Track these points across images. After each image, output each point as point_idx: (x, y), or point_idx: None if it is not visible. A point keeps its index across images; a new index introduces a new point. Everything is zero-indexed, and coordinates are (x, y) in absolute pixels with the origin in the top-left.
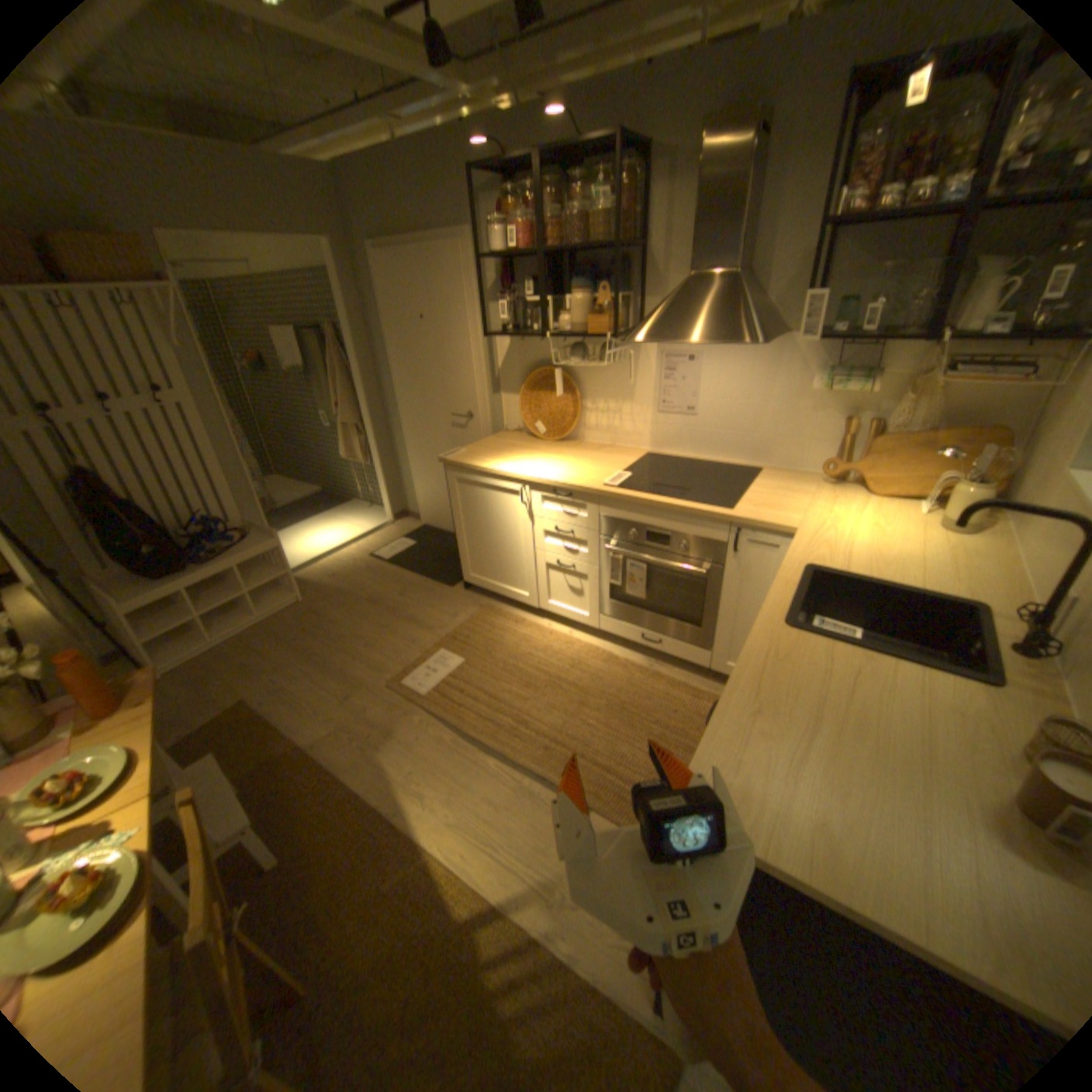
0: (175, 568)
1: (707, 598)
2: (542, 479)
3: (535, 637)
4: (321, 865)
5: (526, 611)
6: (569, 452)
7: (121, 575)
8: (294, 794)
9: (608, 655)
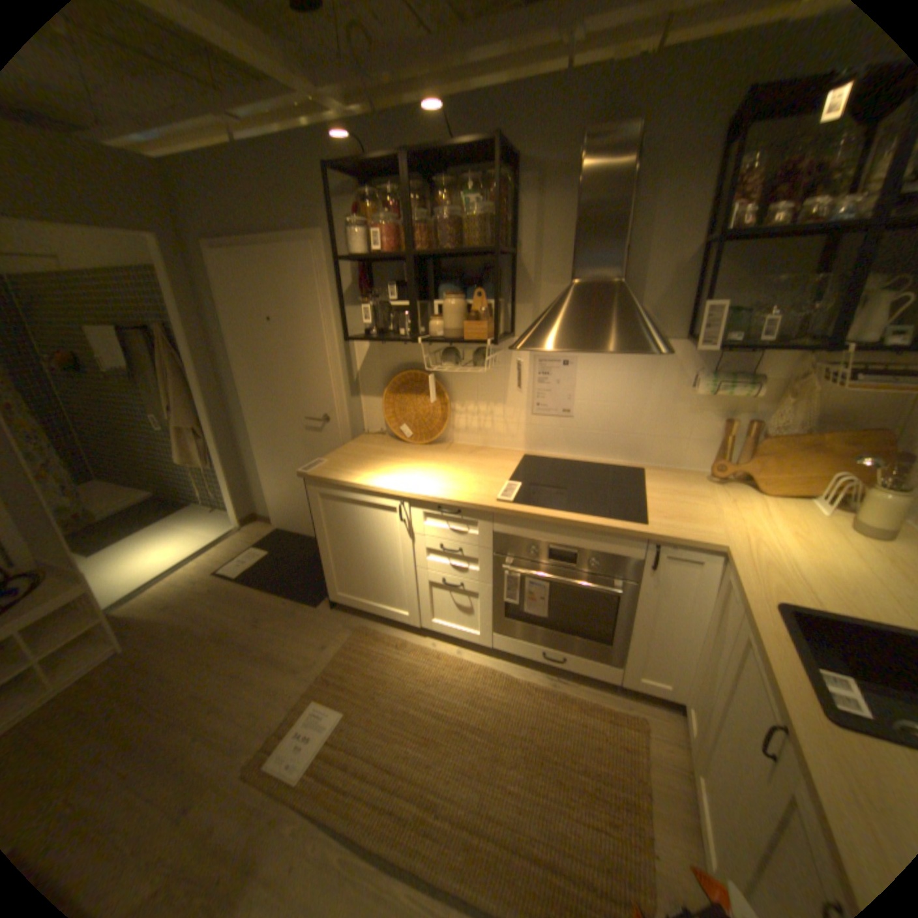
0: None
1: (620, 614)
2: (426, 494)
3: (422, 666)
4: None
5: (406, 629)
6: (443, 455)
7: None
8: None
9: (507, 678)
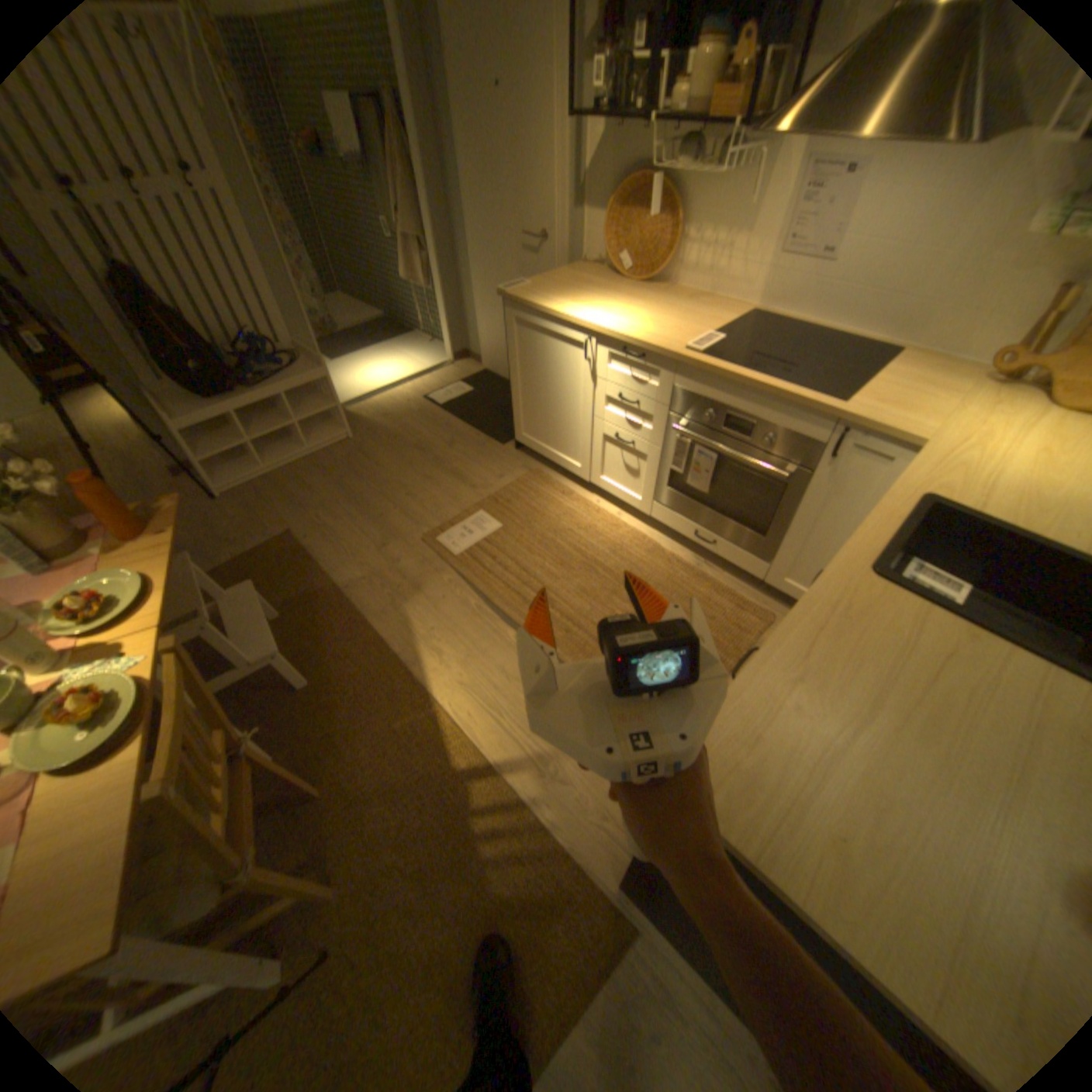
0: (225, 387)
1: (782, 506)
2: (613, 331)
3: (580, 514)
4: (344, 694)
5: (577, 484)
6: (656, 297)
7: (175, 388)
8: (327, 627)
9: (654, 546)
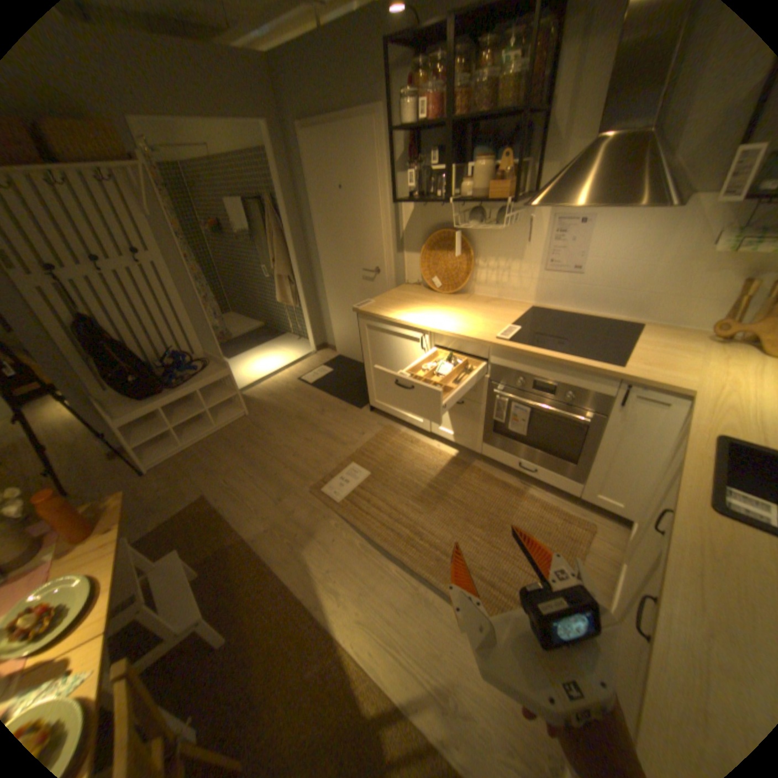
0: (154, 390)
1: (587, 441)
2: (441, 329)
3: (427, 456)
4: (258, 647)
5: (420, 432)
6: (462, 303)
7: (116, 394)
8: (239, 581)
9: (488, 476)
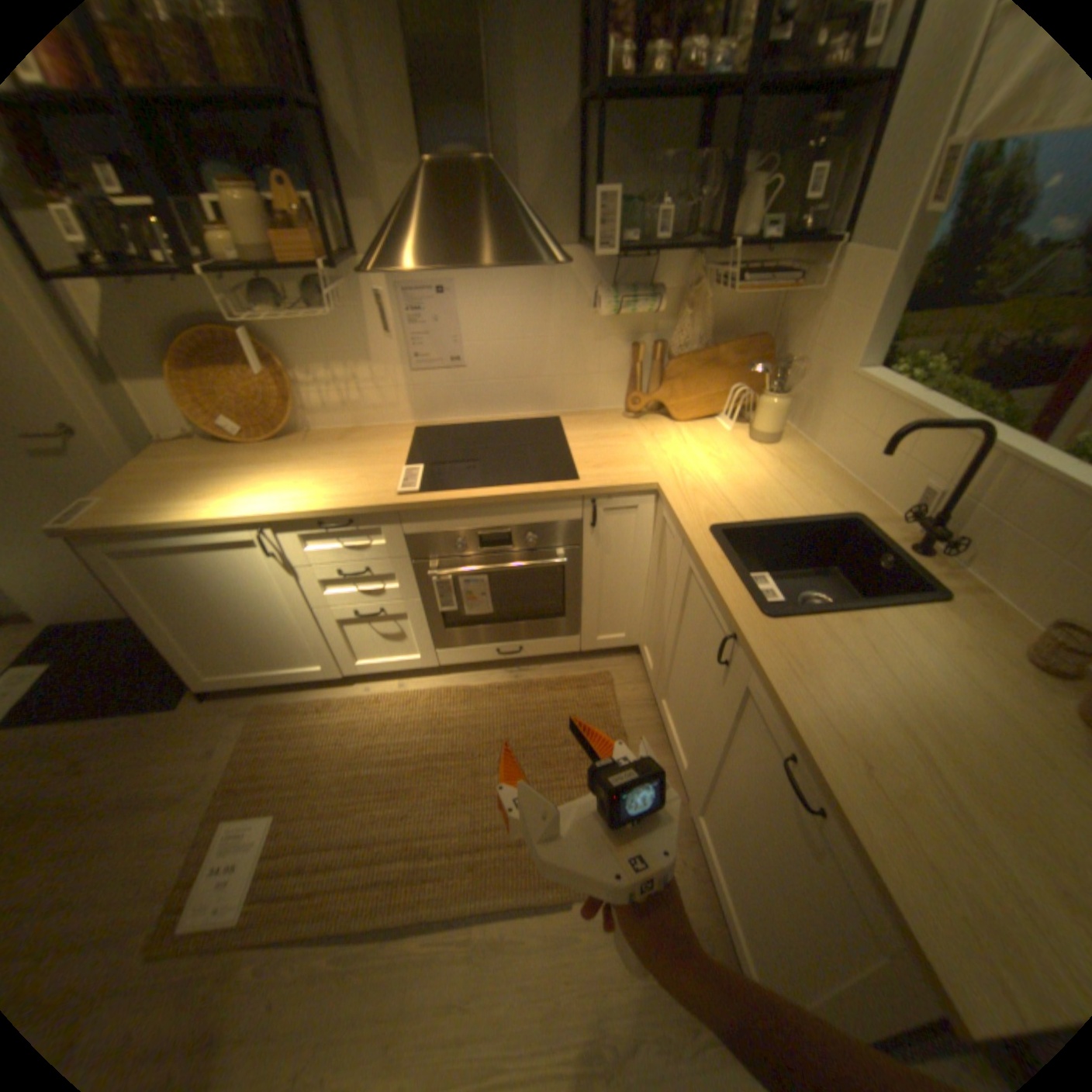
0: None
1: (567, 583)
2: (296, 509)
3: (360, 717)
4: None
5: (324, 684)
6: (304, 450)
7: None
8: None
9: (465, 689)
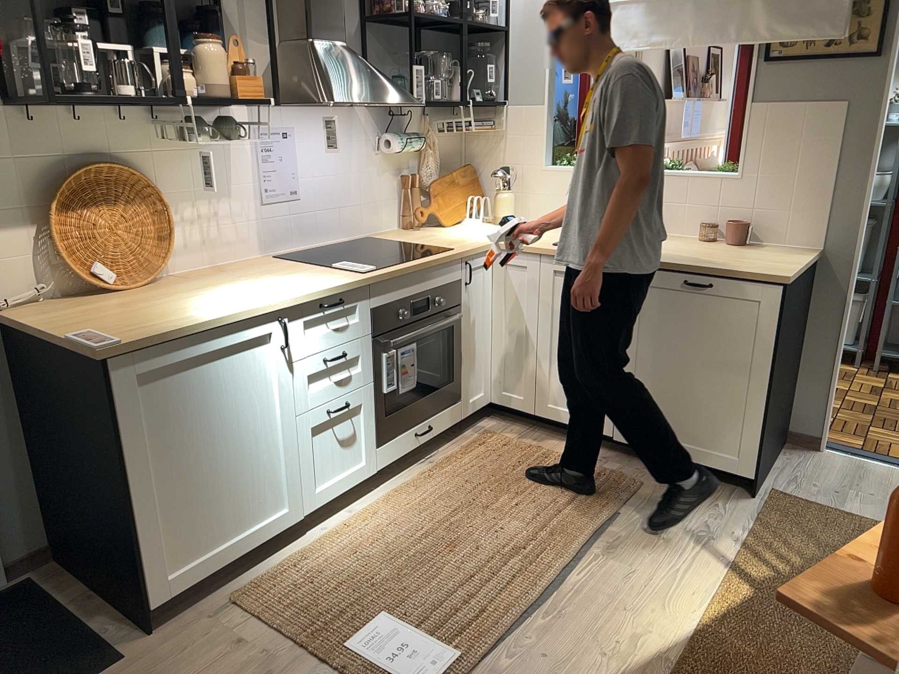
0: None
1: (454, 345)
2: (308, 293)
3: (354, 539)
4: None
5: (278, 550)
6: (208, 281)
7: None
8: None
9: (409, 484)
